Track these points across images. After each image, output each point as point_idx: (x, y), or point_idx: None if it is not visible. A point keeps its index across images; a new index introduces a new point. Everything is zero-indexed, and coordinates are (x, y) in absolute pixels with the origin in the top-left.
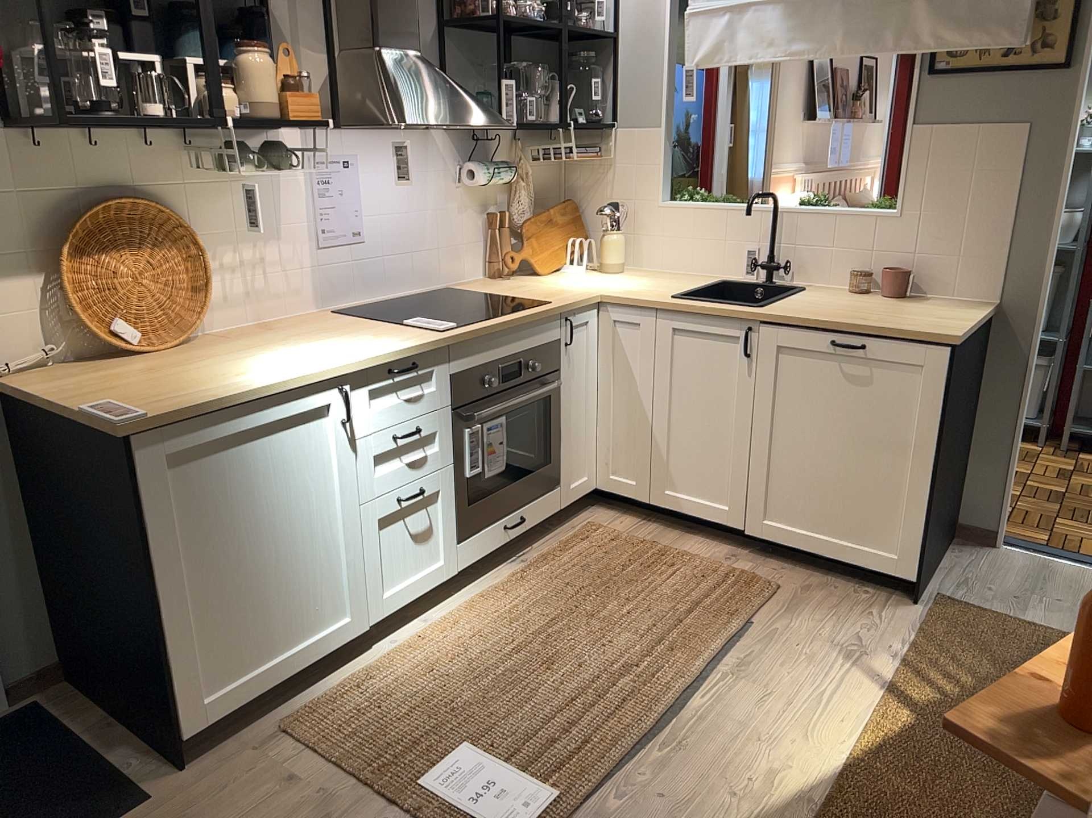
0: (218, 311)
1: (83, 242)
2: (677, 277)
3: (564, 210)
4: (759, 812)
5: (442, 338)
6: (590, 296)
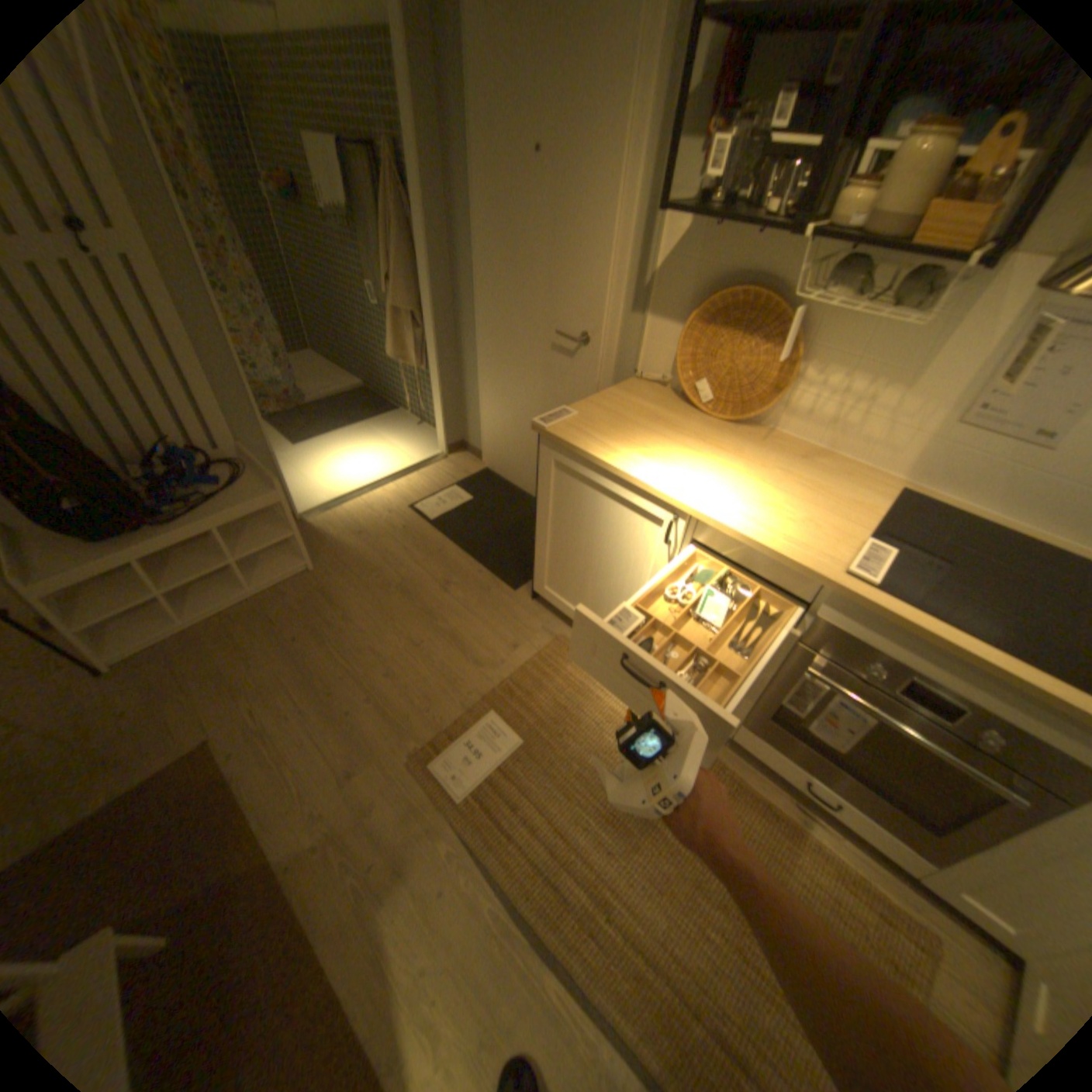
0: (798, 417)
1: (717, 312)
2: None
3: None
4: (399, 992)
5: (822, 573)
6: None
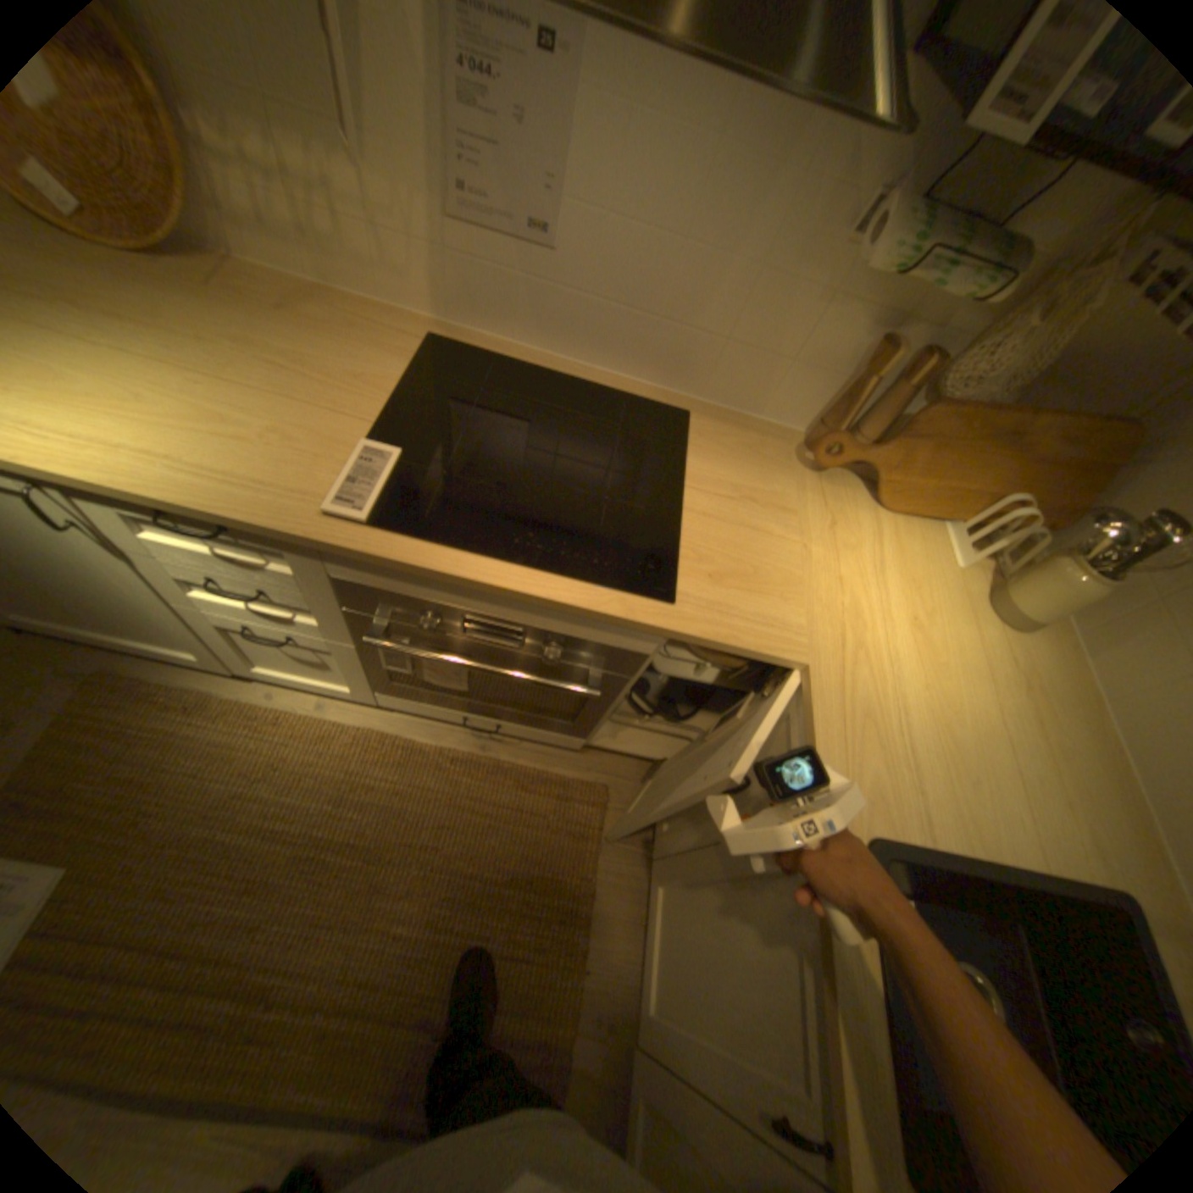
0: (248, 228)
1: None
2: (1071, 763)
3: (1084, 435)
4: None
5: (283, 530)
6: (772, 654)
